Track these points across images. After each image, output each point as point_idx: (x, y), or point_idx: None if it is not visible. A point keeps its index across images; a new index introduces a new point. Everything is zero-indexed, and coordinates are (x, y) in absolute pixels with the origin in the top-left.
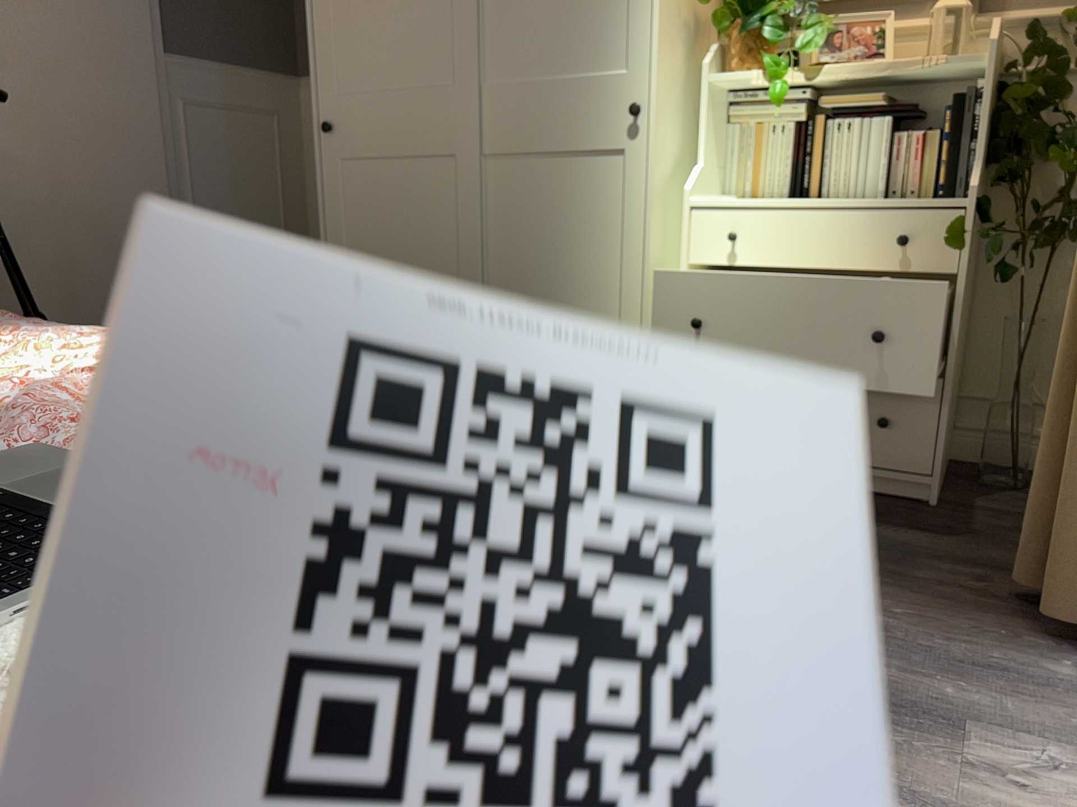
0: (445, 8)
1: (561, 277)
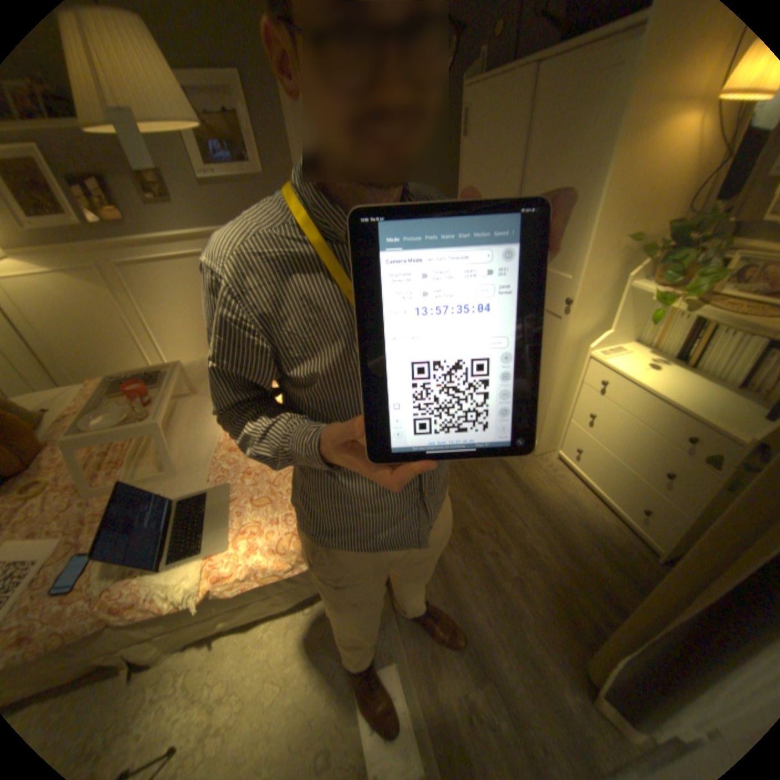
0: None
1: None
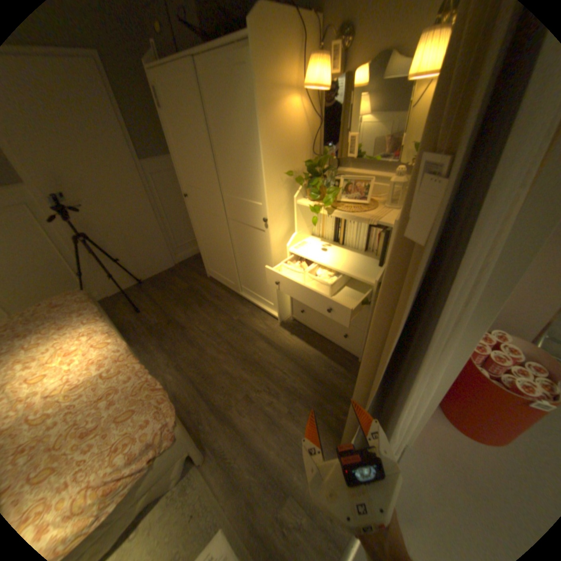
0: (206, 164)
1: (254, 262)
